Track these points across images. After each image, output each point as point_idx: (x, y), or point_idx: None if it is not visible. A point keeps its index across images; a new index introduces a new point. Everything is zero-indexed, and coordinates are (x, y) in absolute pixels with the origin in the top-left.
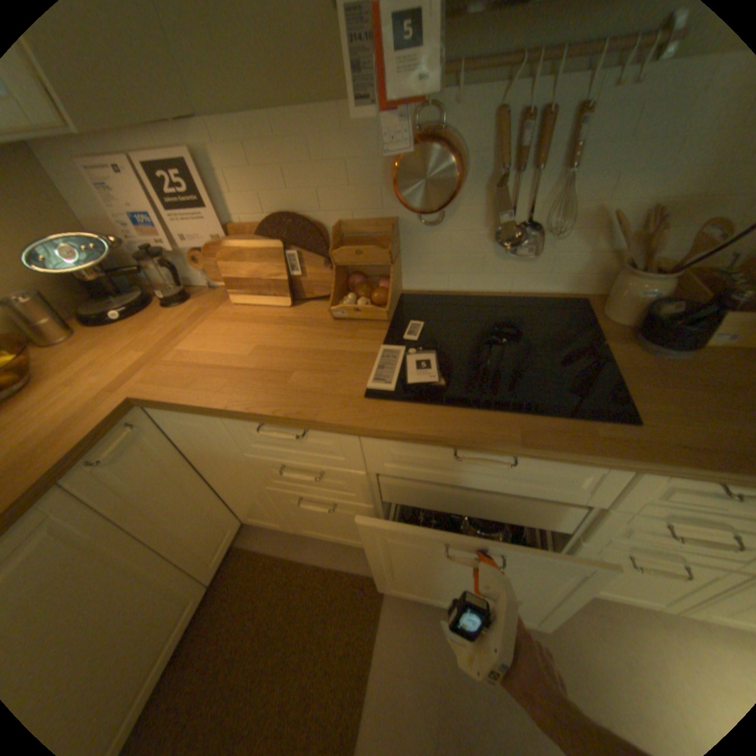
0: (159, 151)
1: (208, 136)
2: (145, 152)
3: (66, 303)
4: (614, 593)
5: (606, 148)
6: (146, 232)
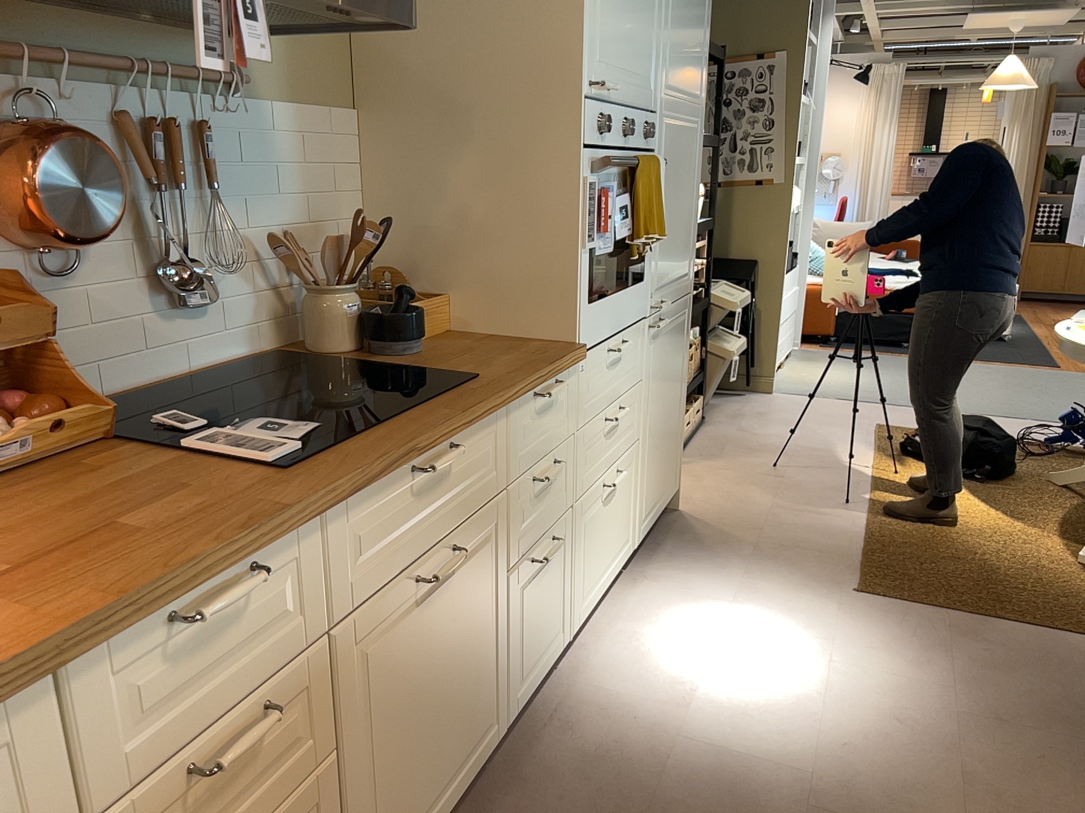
0: None
1: None
2: None
3: None
4: (537, 661)
5: (228, 174)
6: None
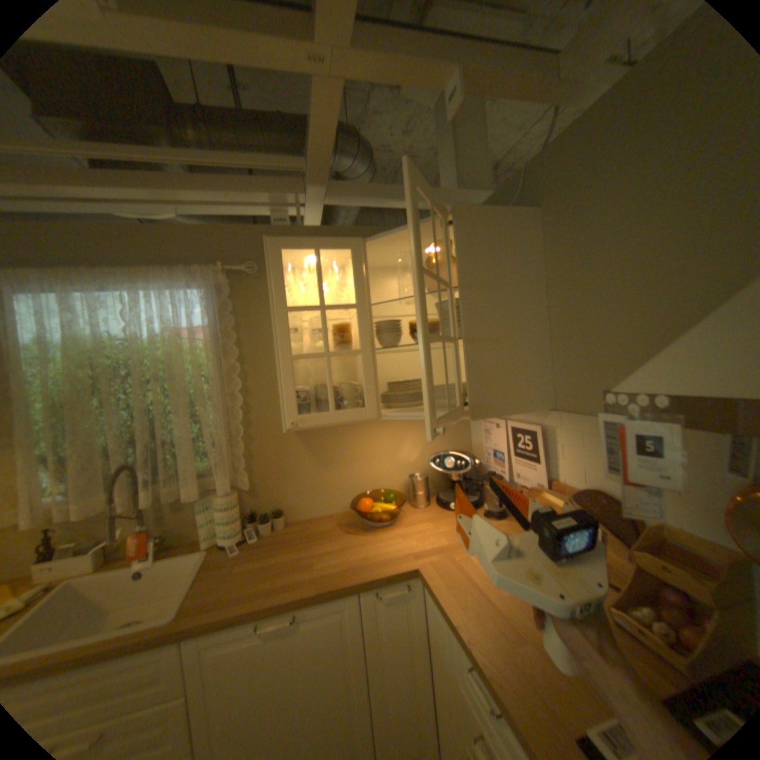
0: (524, 424)
1: (560, 423)
2: (516, 423)
3: (438, 485)
4: None
5: None
6: (499, 464)
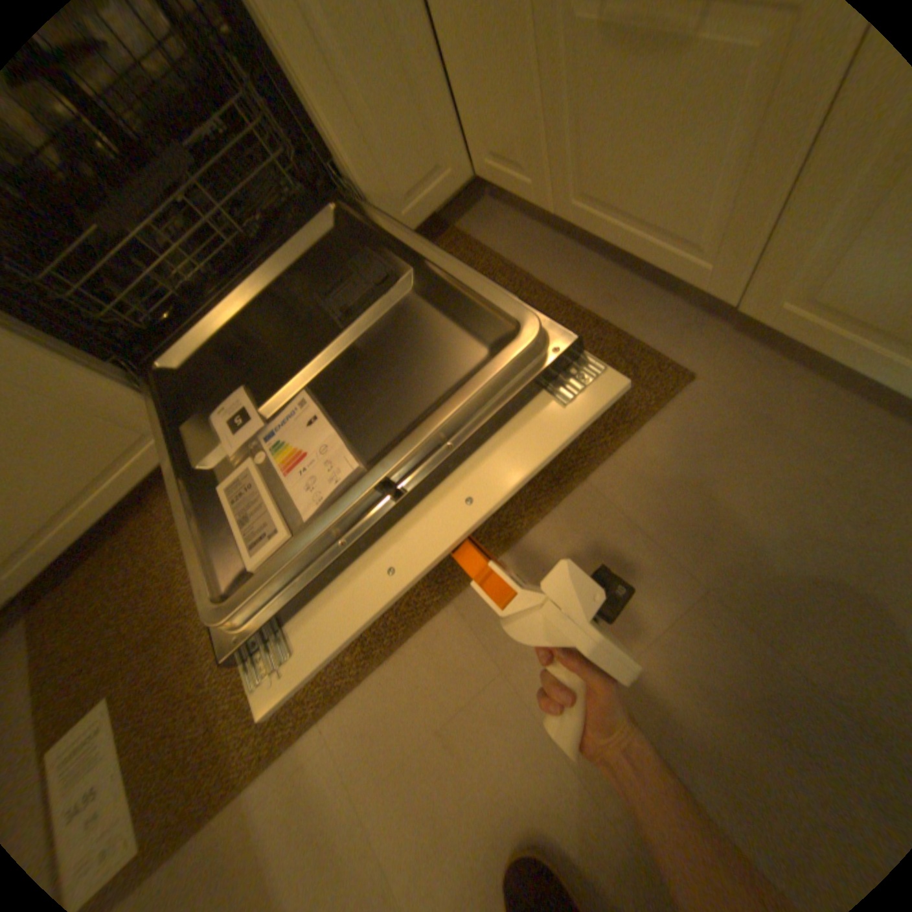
0: None
1: None
2: None
3: None
4: None
5: None
6: None
